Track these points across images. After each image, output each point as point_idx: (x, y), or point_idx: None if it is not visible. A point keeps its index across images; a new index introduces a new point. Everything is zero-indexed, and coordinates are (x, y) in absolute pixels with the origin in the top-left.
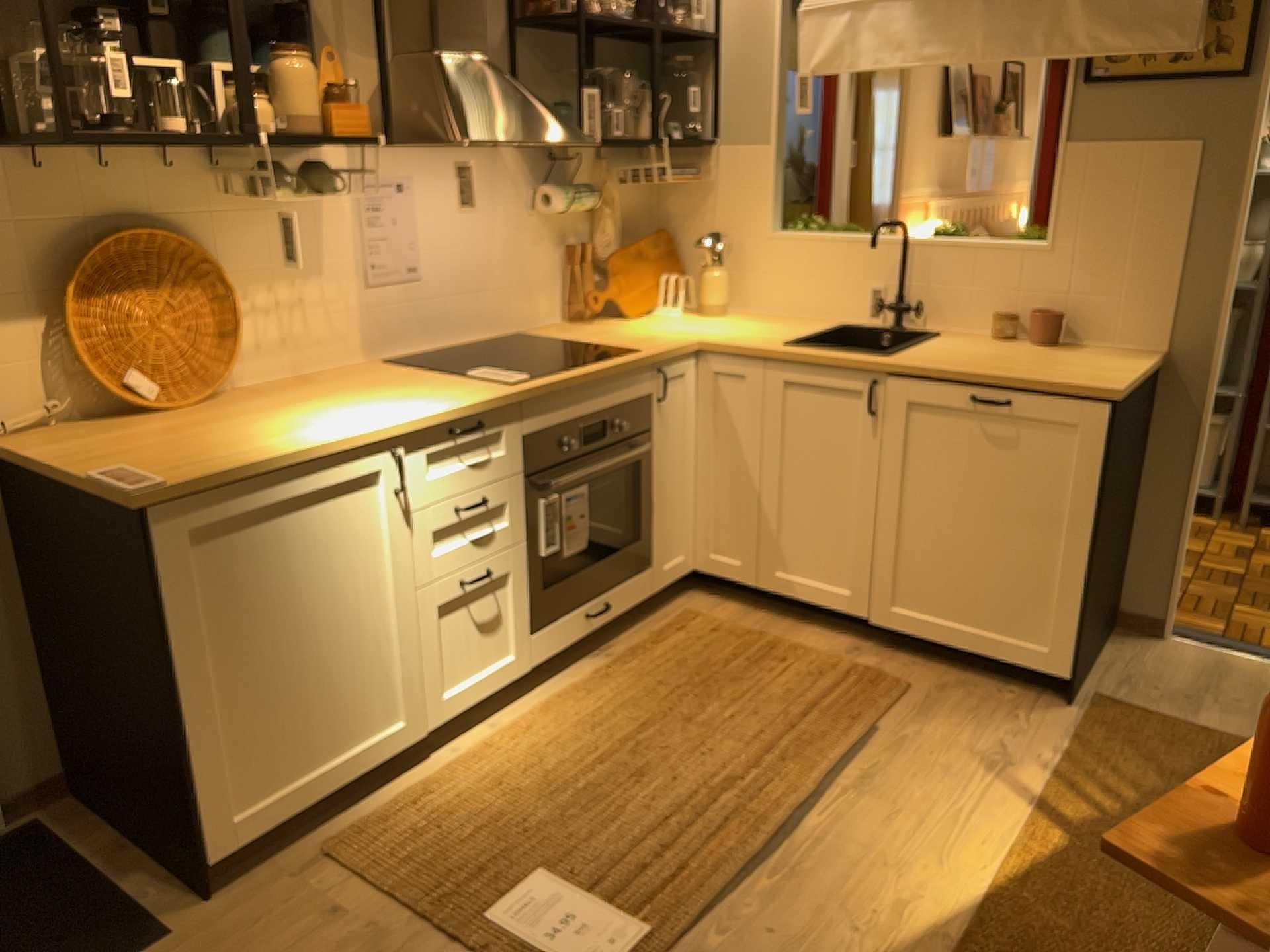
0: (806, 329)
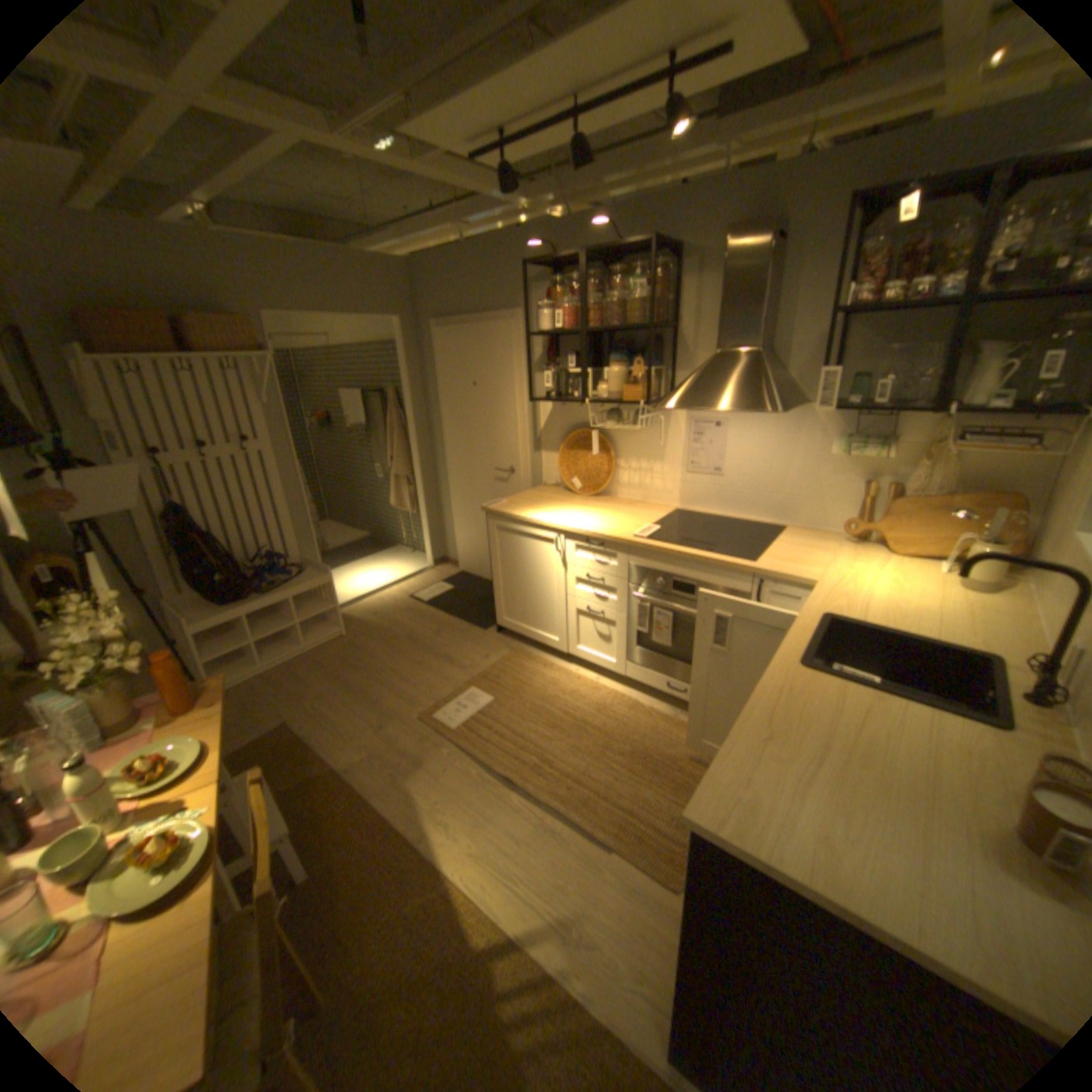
0: (947, 635)
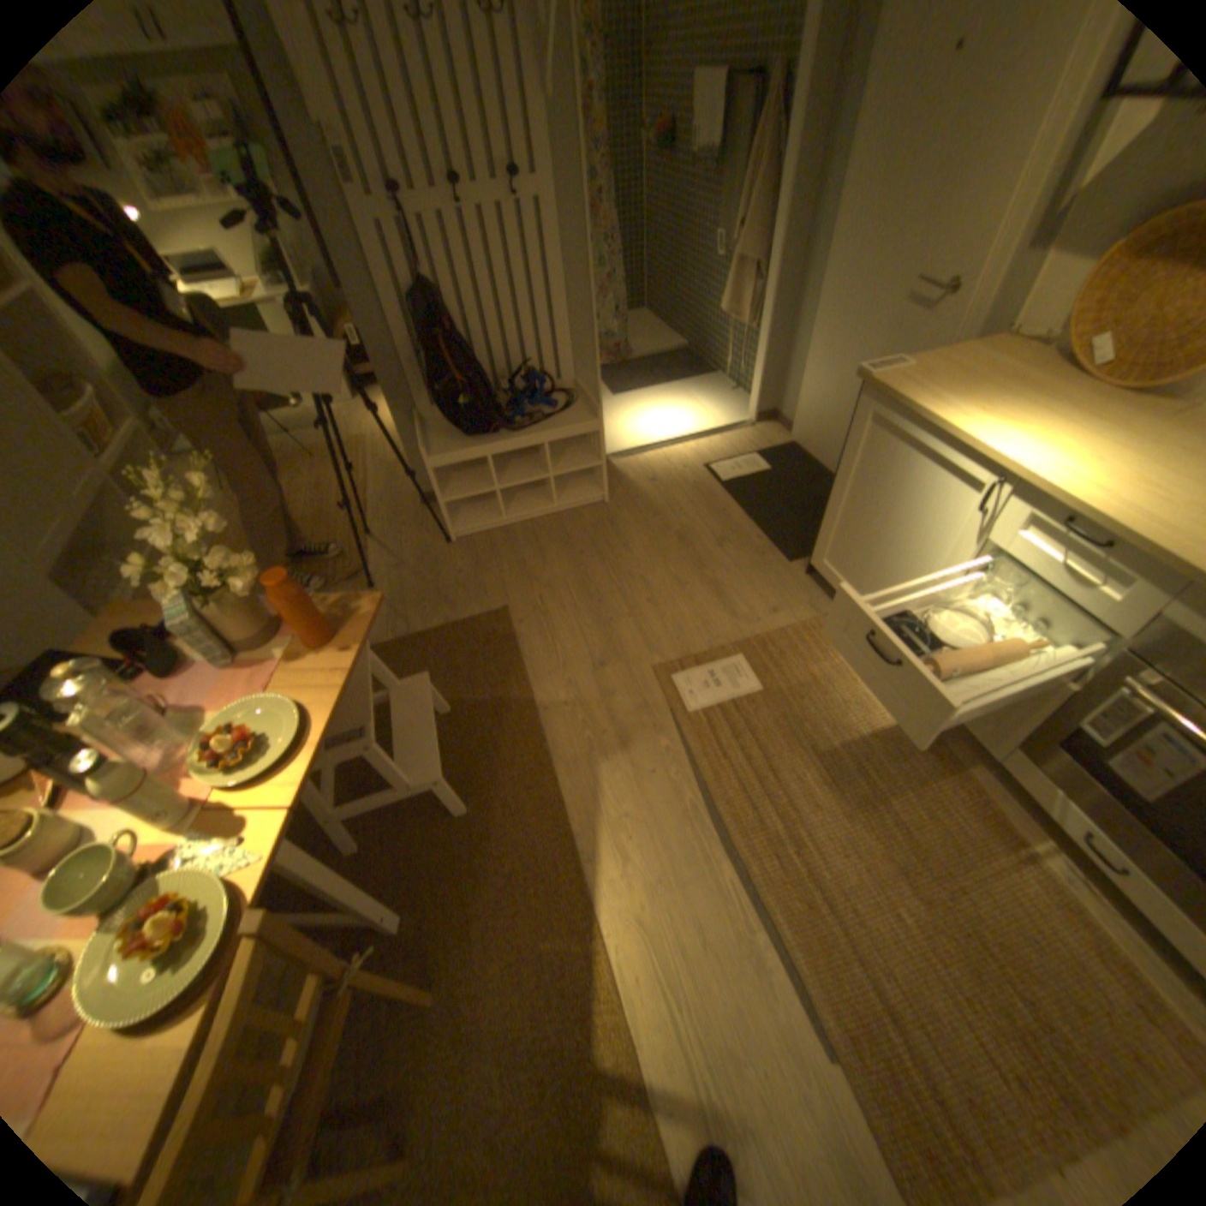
0: None
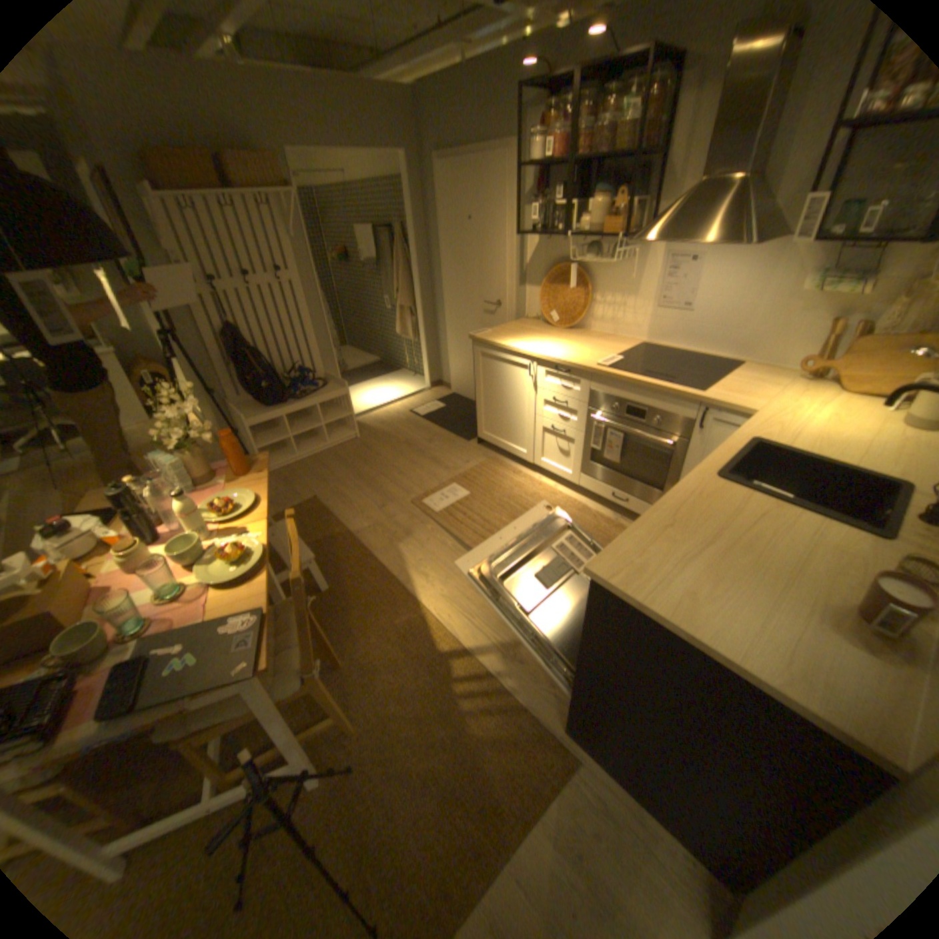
0: (868, 463)
